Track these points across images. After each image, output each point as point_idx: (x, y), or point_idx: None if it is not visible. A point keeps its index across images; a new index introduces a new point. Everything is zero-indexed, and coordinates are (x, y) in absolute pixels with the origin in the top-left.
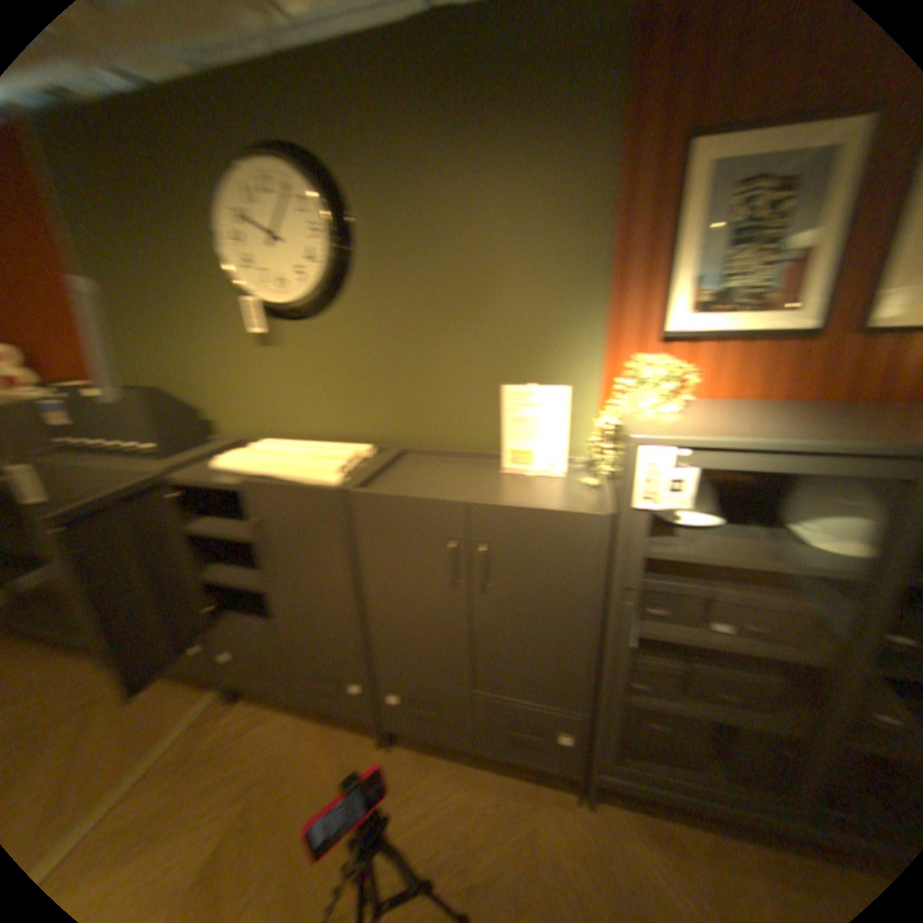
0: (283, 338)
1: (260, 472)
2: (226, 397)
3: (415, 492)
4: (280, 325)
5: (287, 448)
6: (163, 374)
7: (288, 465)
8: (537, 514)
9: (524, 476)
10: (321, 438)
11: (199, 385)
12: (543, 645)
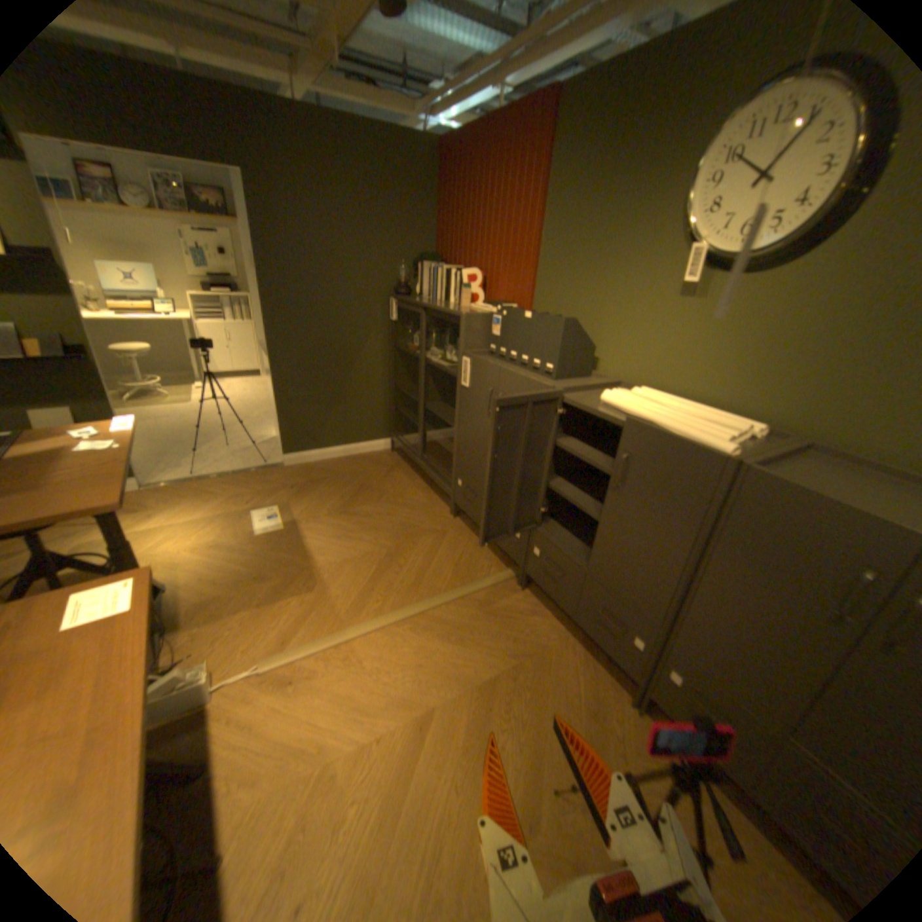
0: (717, 290)
1: (649, 416)
2: (627, 339)
3: (844, 497)
4: (722, 276)
5: (674, 401)
6: (581, 309)
7: (677, 418)
8: None
9: None
10: (707, 402)
11: (607, 324)
12: None
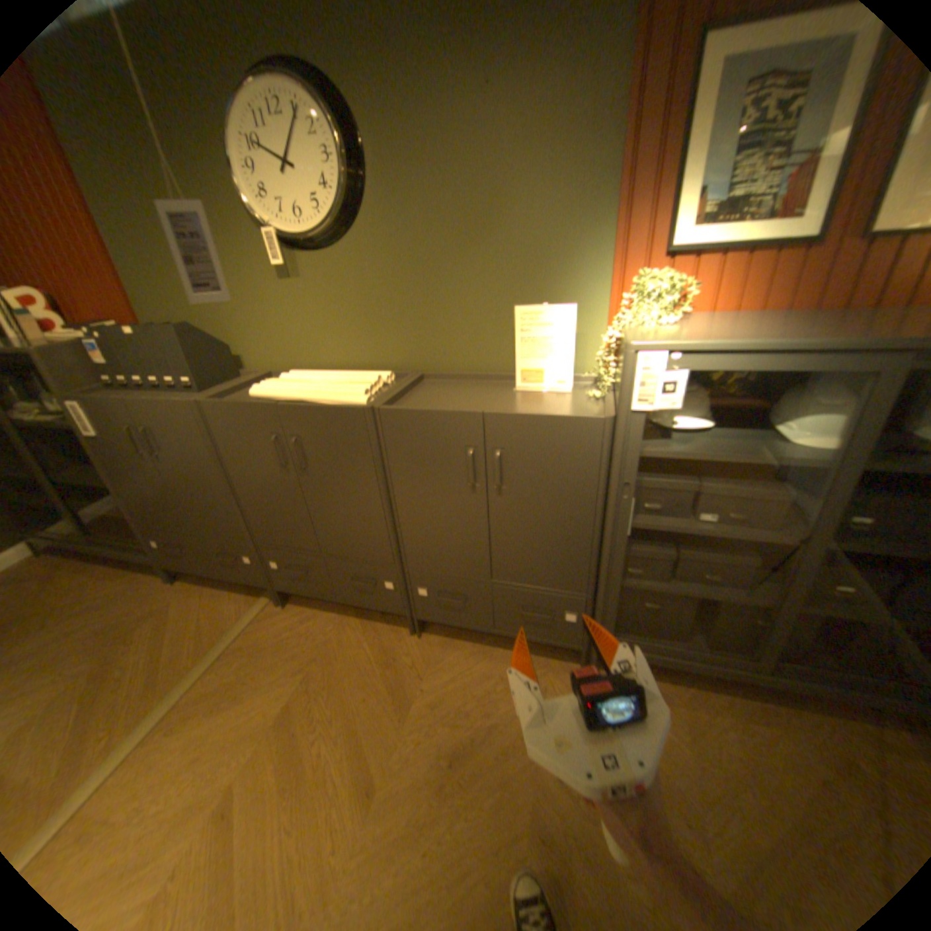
0: (304, 269)
1: (297, 397)
2: (255, 331)
3: (437, 408)
4: (301, 256)
5: (317, 376)
6: (193, 311)
7: (320, 390)
8: (546, 421)
9: (536, 394)
10: (346, 368)
11: (228, 320)
12: (552, 538)
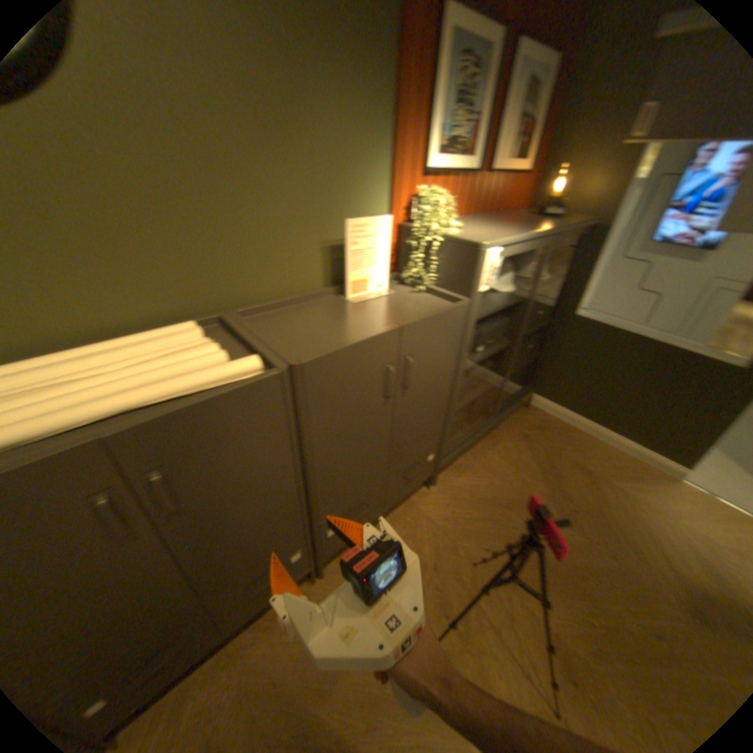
0: None
1: (118, 406)
2: None
3: (356, 337)
4: None
5: (75, 364)
6: None
7: (145, 378)
8: (442, 316)
9: (369, 301)
10: (87, 337)
11: None
12: (431, 407)
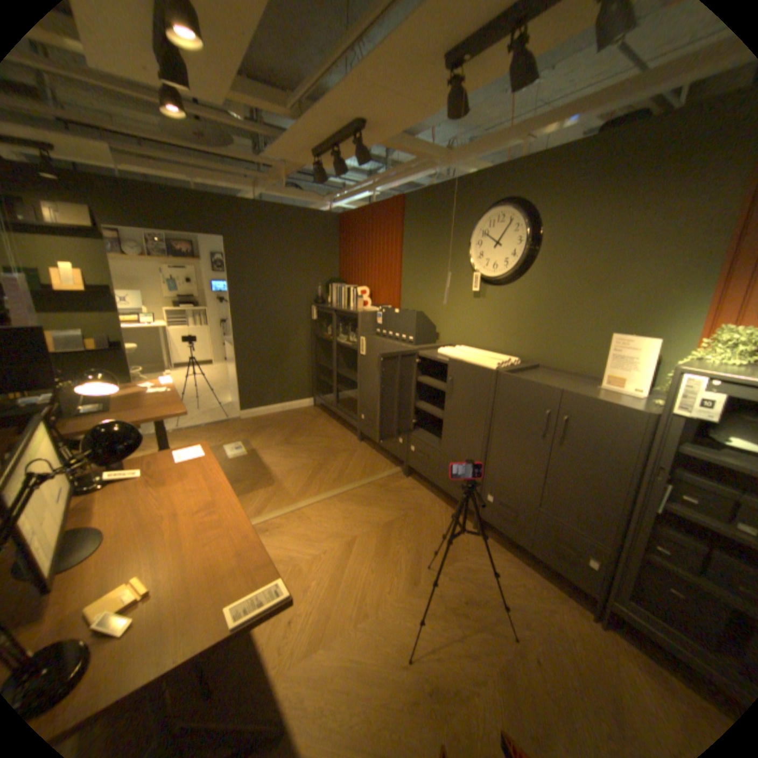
0: (490, 295)
1: (461, 358)
2: (452, 322)
3: (537, 380)
4: (490, 288)
5: (475, 351)
6: (427, 308)
7: (475, 358)
8: (607, 405)
9: (617, 394)
10: (494, 352)
11: (441, 315)
12: (593, 491)
